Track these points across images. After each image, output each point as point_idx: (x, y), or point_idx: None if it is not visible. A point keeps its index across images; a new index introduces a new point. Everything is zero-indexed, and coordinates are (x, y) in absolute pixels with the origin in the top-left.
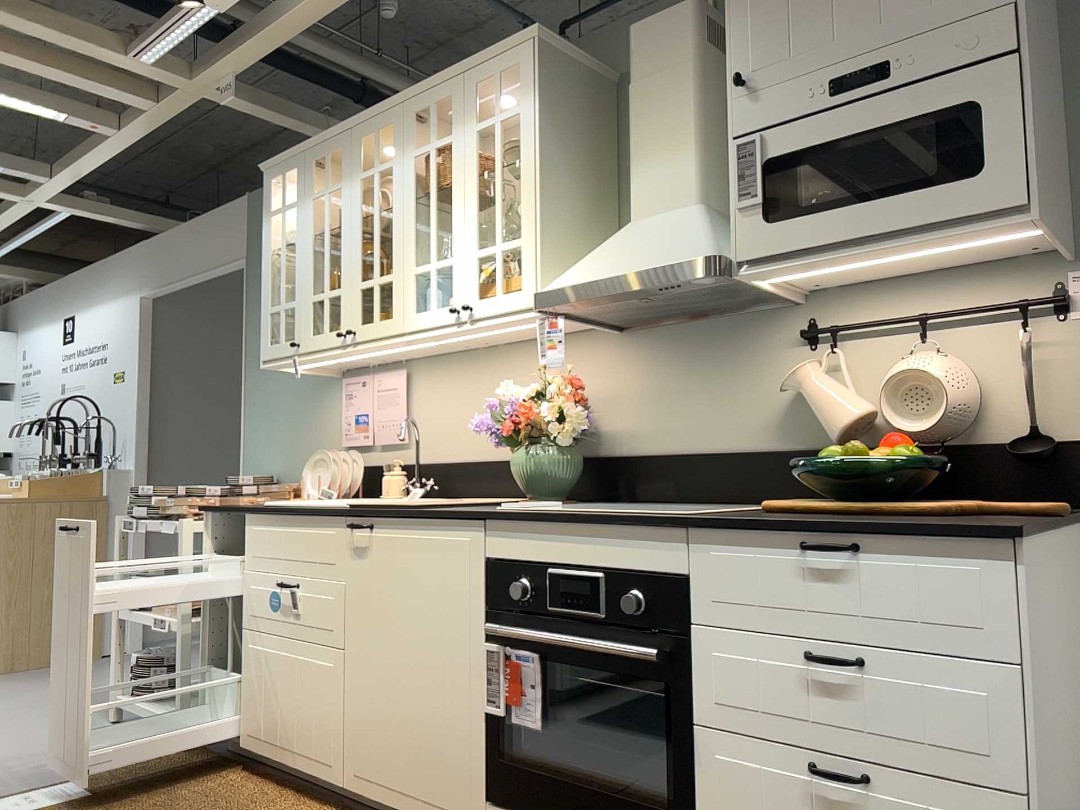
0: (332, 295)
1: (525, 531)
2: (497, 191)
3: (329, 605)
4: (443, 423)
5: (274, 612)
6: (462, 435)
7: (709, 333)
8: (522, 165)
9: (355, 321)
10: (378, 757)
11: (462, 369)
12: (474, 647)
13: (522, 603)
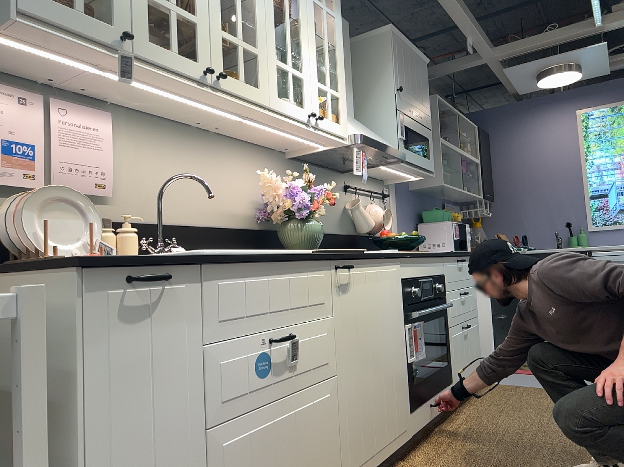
0: (183, 15)
1: (413, 262)
2: (327, 53)
3: (324, 341)
4: (156, 185)
5: (261, 378)
6: (179, 200)
7: (320, 174)
8: (339, 51)
9: (217, 65)
10: (366, 439)
11: (177, 140)
12: (402, 329)
13: (417, 298)
